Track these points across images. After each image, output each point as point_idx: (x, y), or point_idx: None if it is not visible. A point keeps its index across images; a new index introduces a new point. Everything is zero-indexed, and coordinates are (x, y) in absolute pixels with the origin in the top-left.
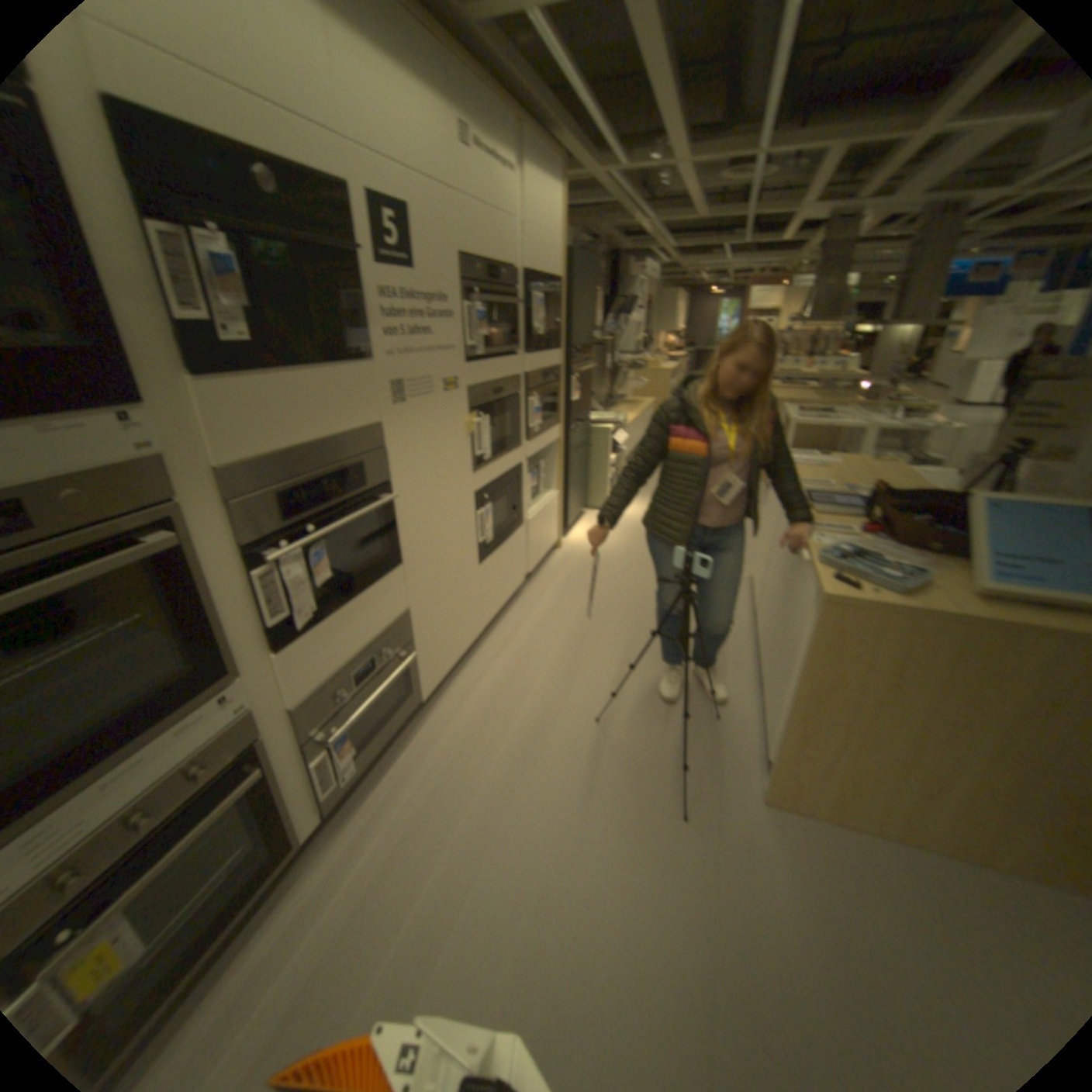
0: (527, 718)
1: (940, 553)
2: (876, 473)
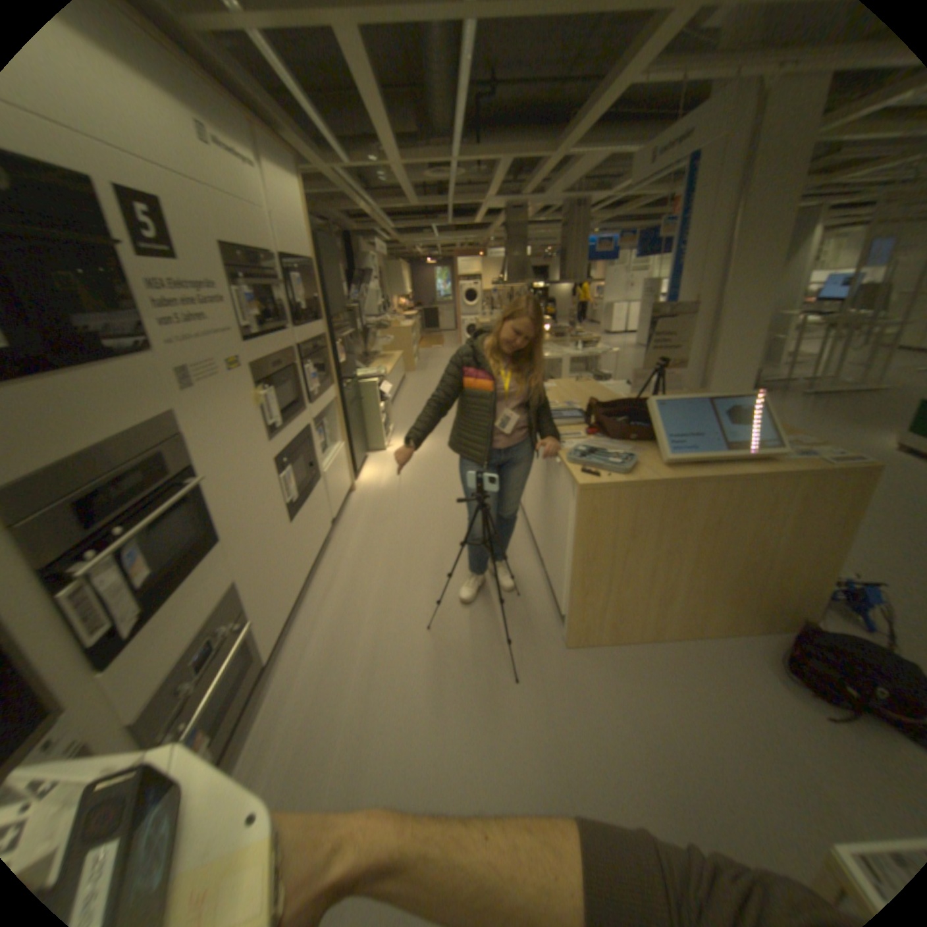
0: (369, 646)
1: (636, 441)
2: (580, 392)
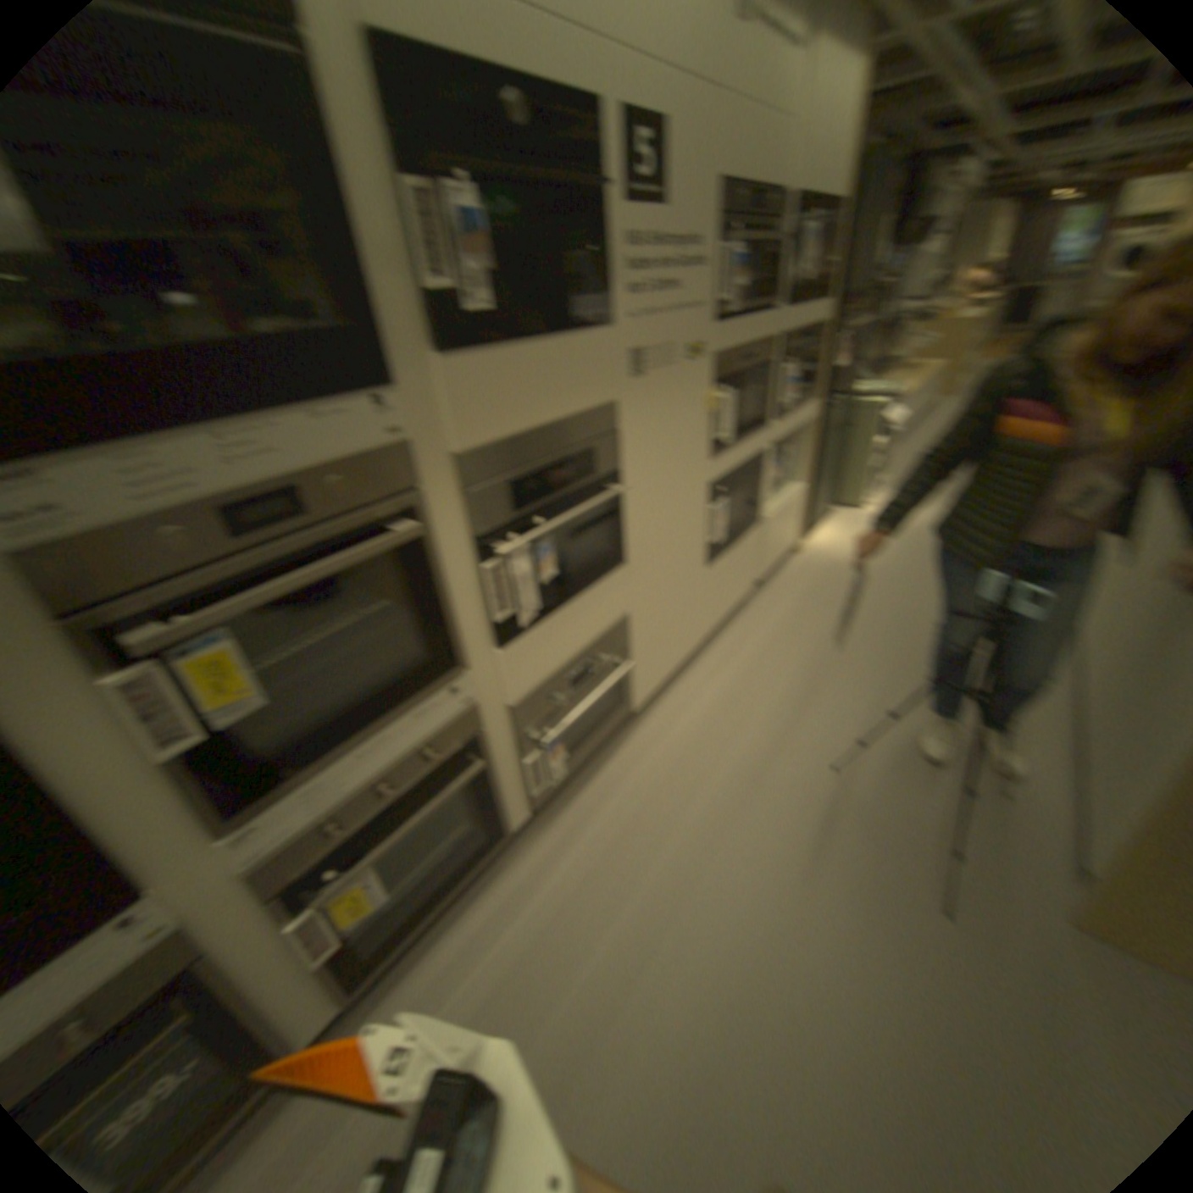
0: (745, 748)
1: None
2: None
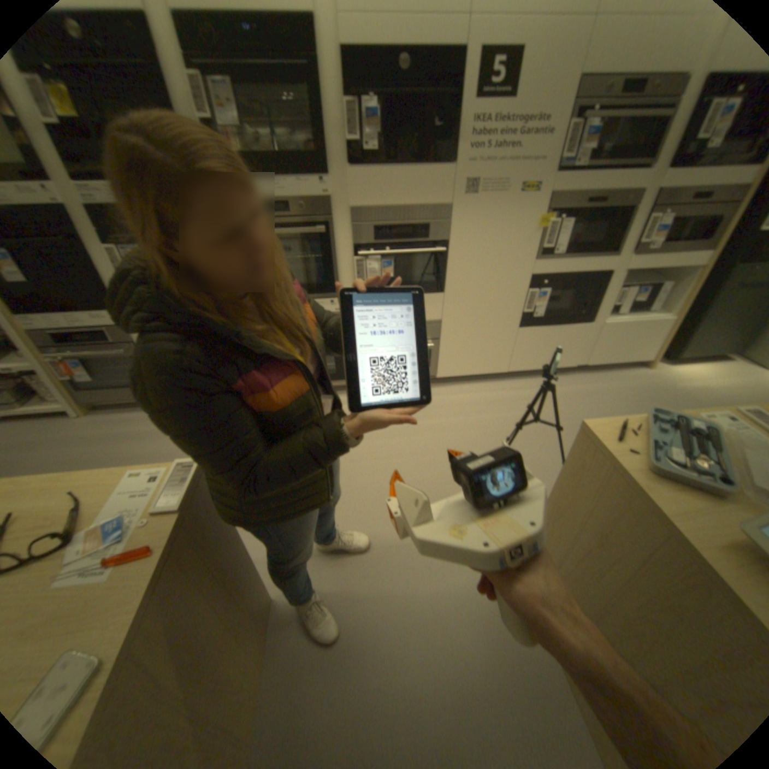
0: (474, 423)
1: None
2: None
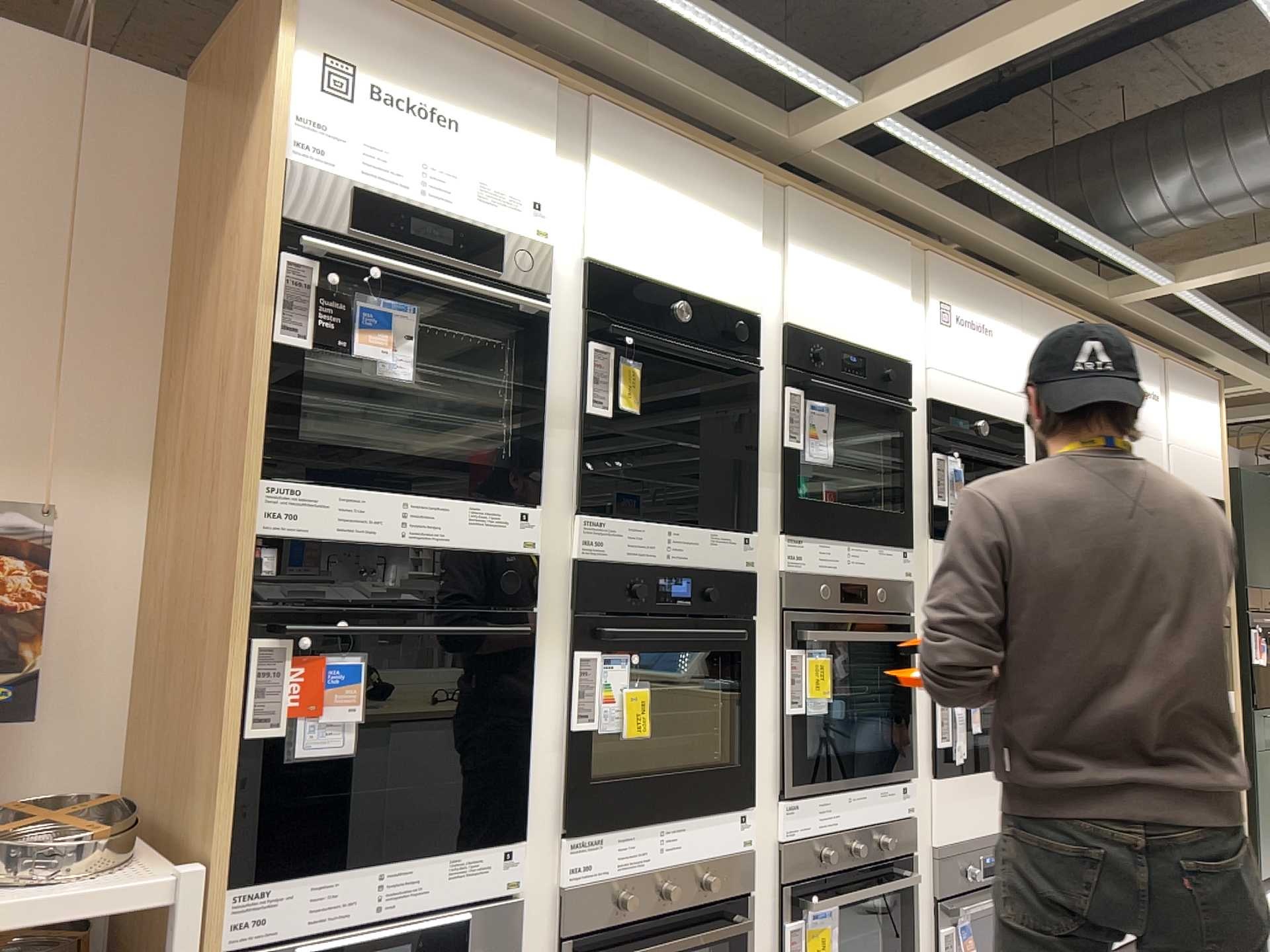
0: None
1: None
2: None
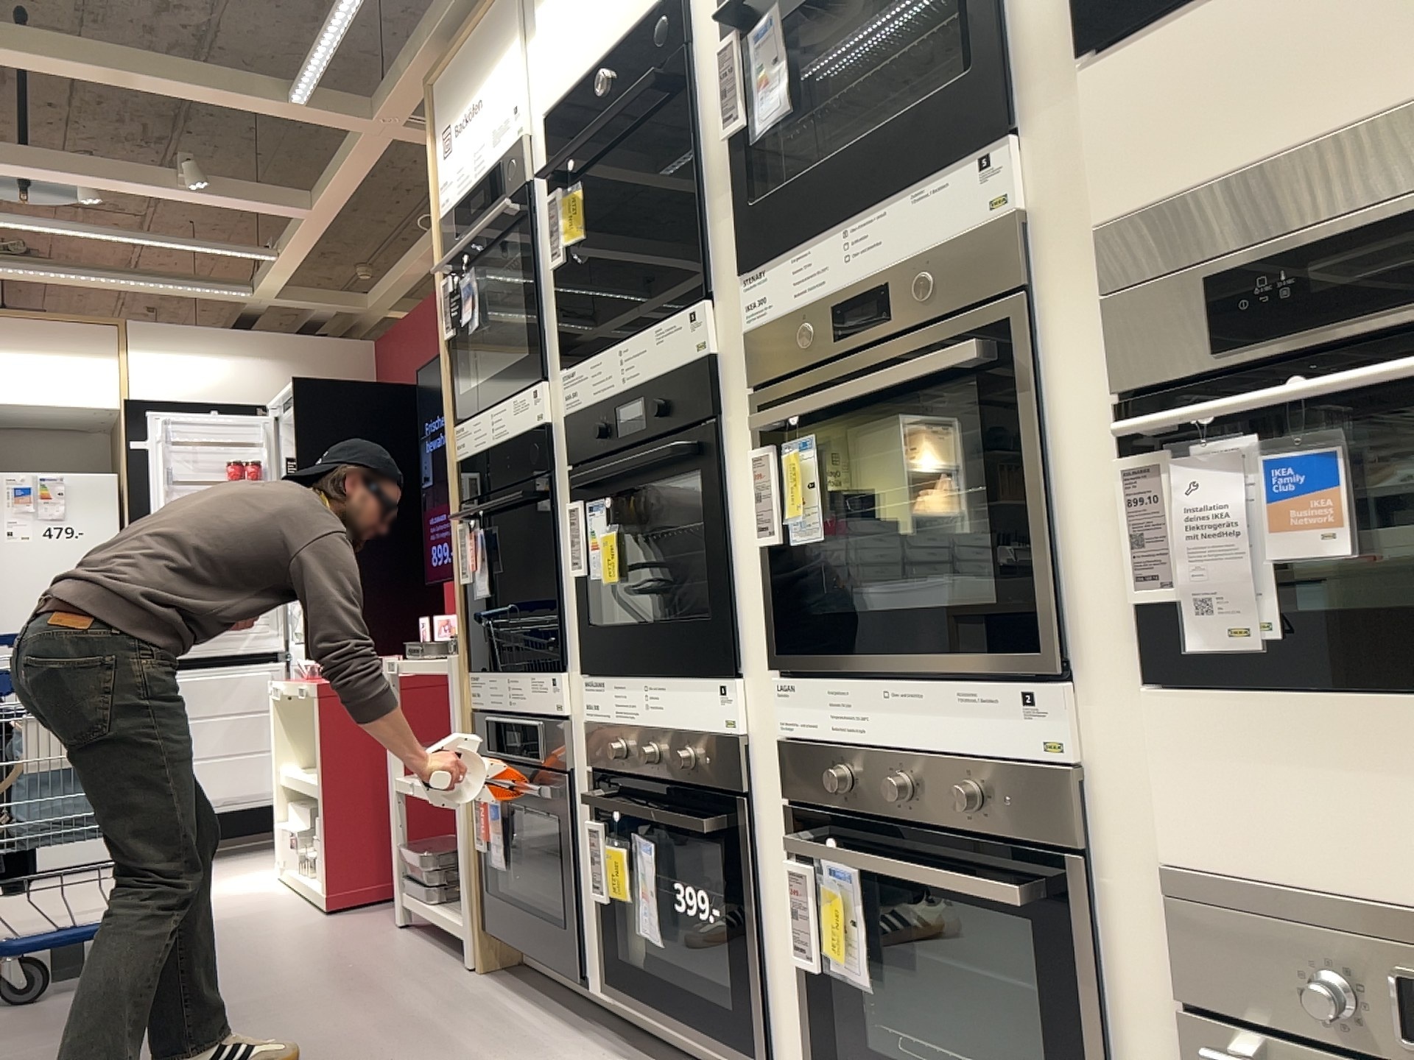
0: None
1: None
2: None
